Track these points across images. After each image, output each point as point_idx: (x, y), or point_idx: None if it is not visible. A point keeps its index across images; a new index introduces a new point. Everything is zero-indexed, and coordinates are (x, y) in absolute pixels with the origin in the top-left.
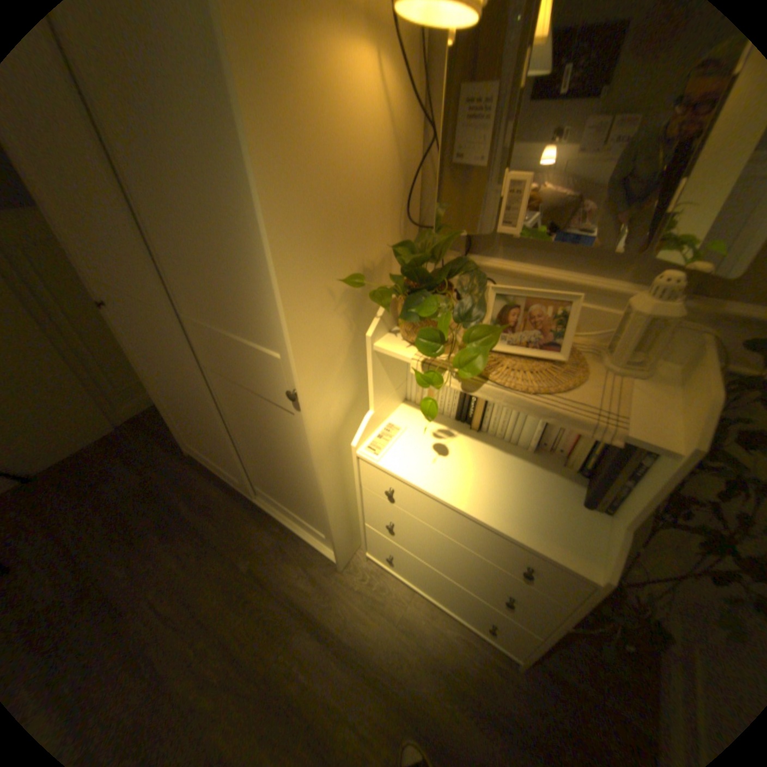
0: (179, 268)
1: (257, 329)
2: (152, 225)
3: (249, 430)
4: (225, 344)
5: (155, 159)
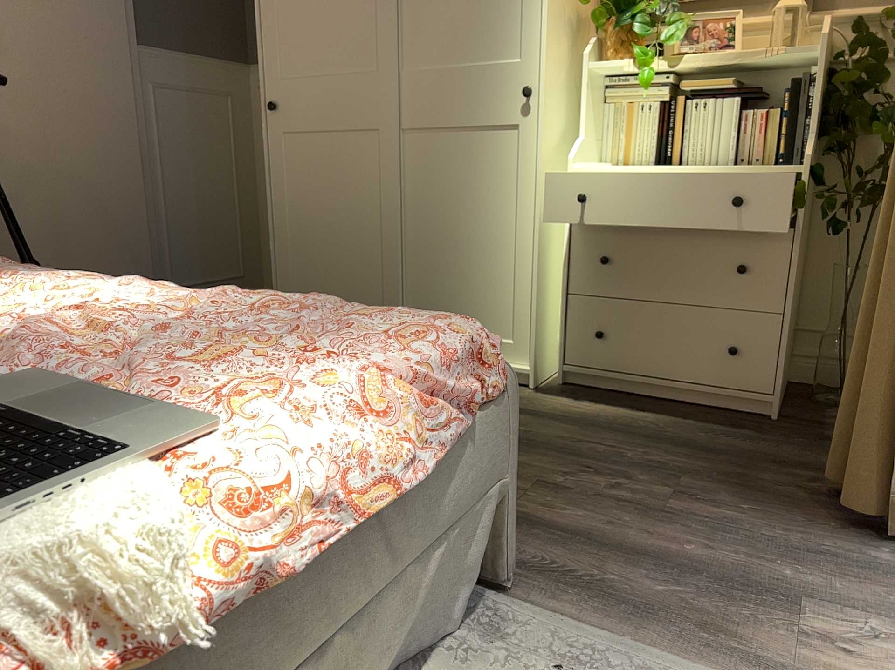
0: (427, 18)
1: (501, 43)
2: None
3: (439, 200)
4: (453, 79)
5: None
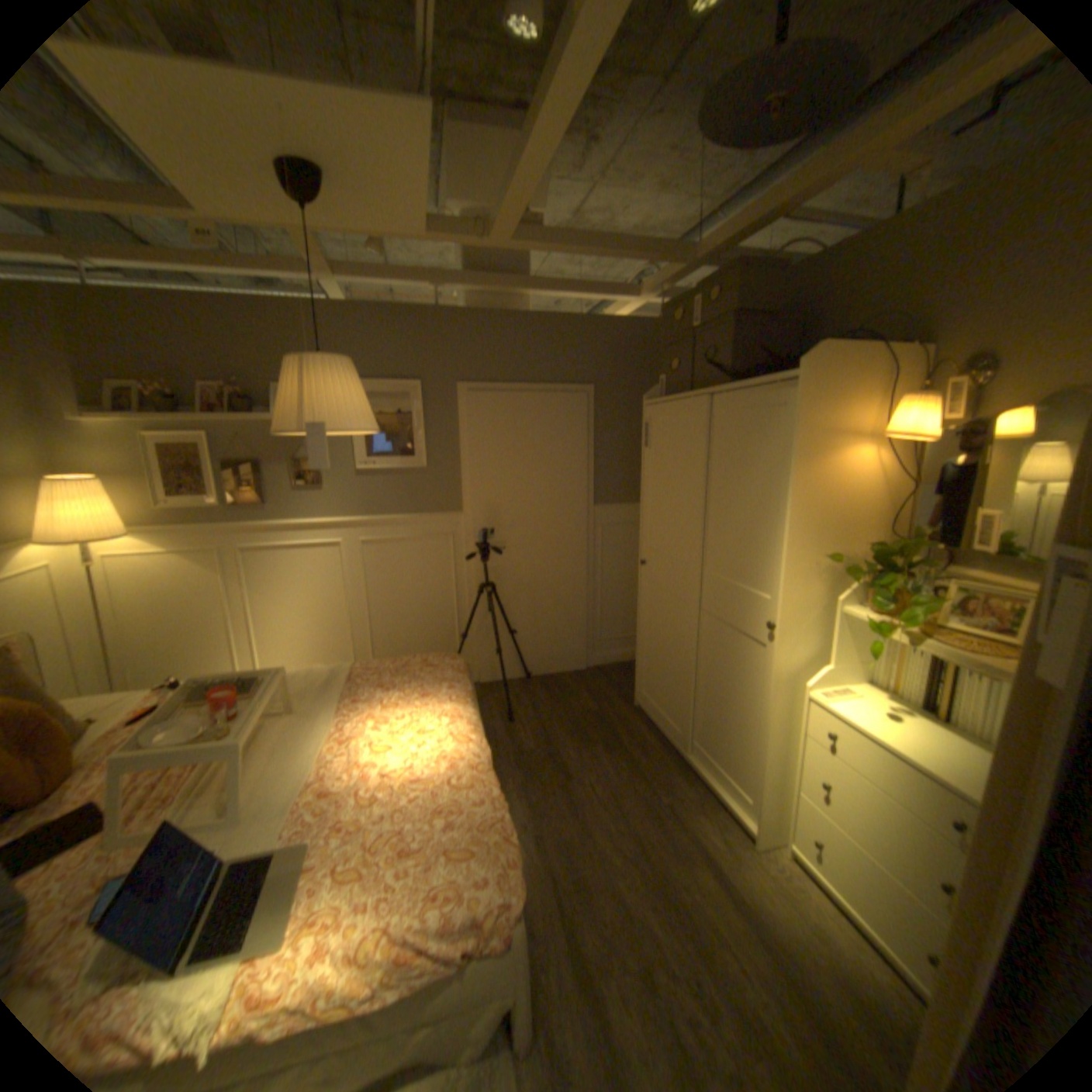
0: (720, 542)
1: (761, 580)
2: (715, 518)
3: (718, 670)
4: (730, 591)
5: (735, 488)
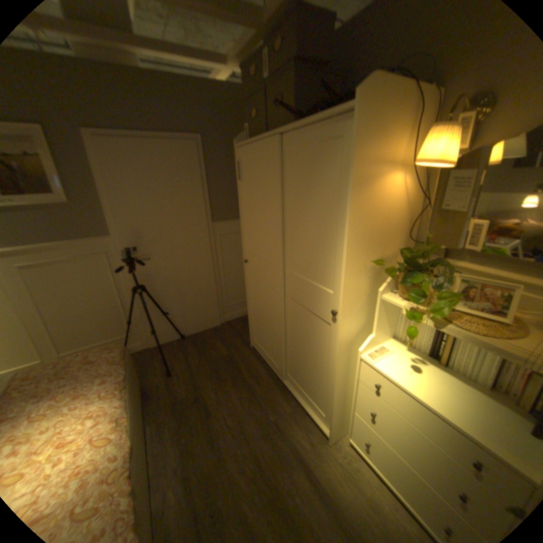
0: (294, 249)
1: (325, 278)
2: (290, 231)
3: (298, 333)
4: (304, 284)
5: (303, 209)
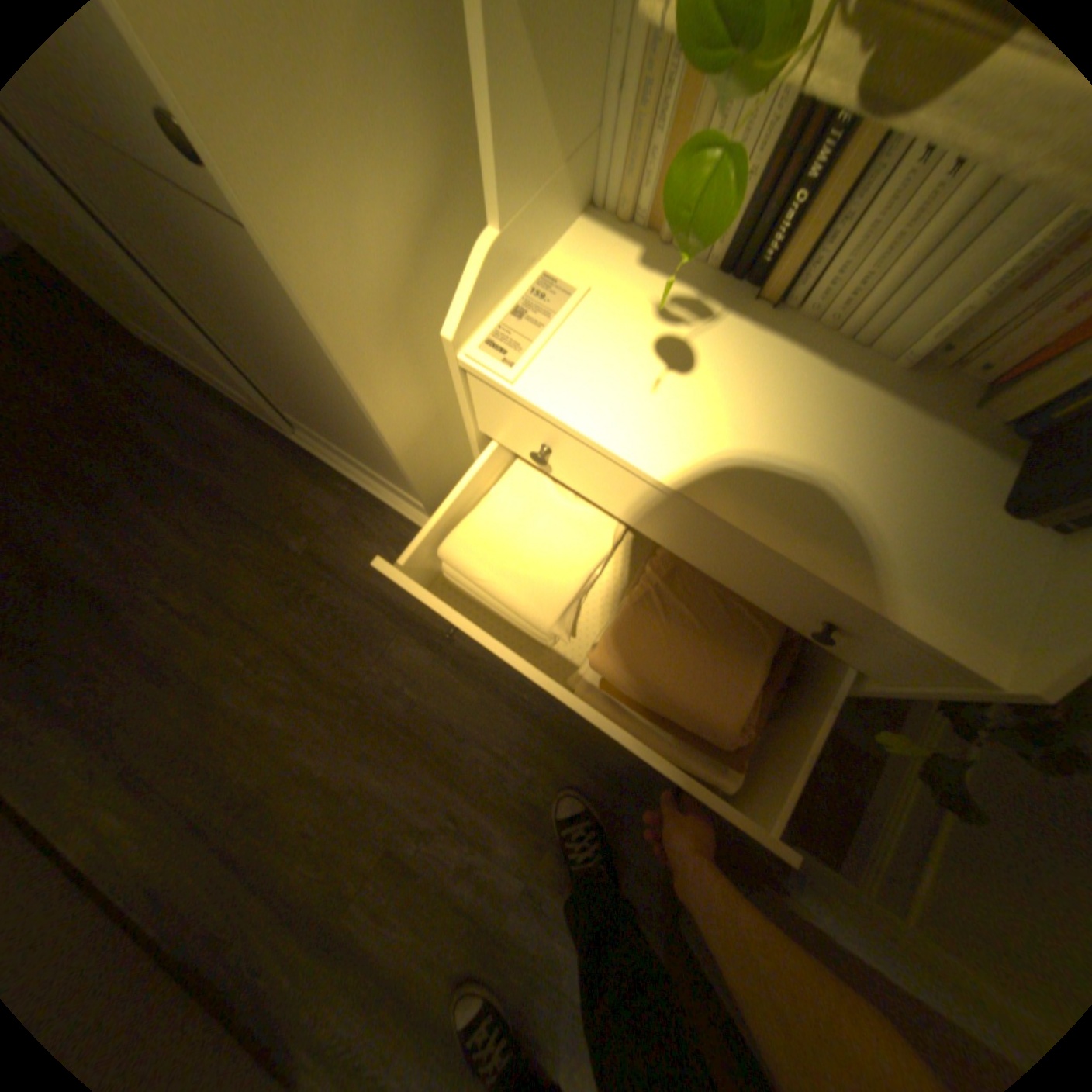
0: None
1: None
2: None
3: (198, 288)
4: None
5: None
